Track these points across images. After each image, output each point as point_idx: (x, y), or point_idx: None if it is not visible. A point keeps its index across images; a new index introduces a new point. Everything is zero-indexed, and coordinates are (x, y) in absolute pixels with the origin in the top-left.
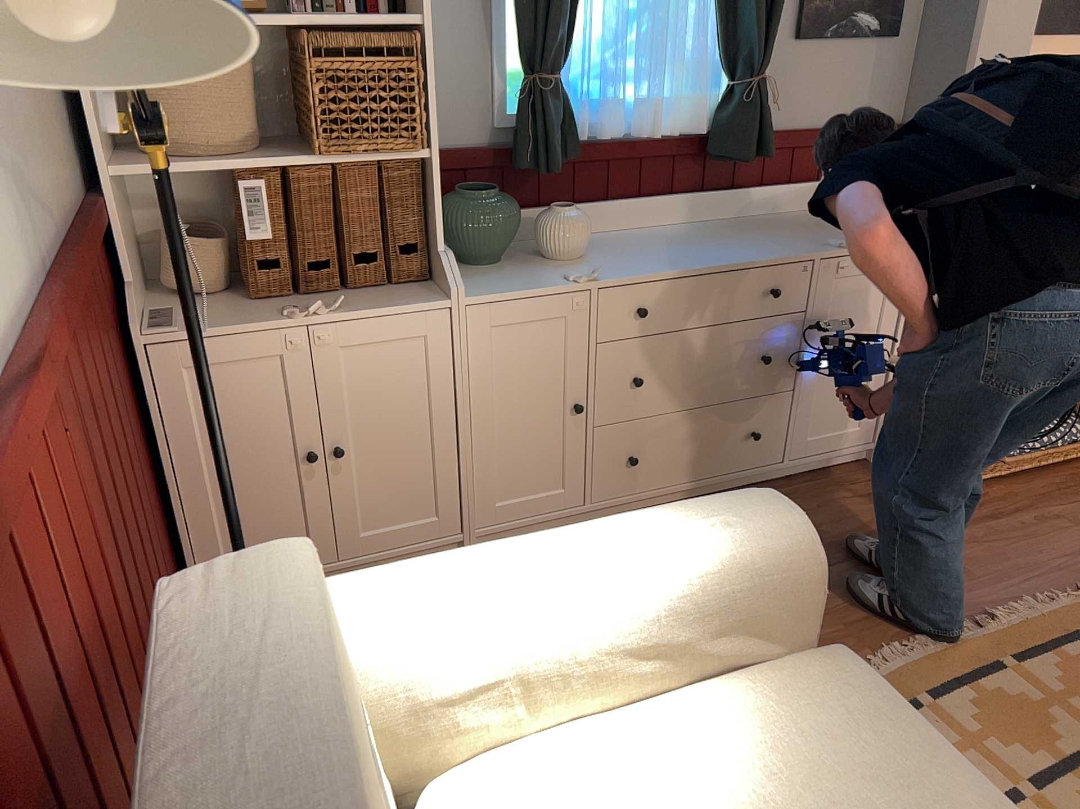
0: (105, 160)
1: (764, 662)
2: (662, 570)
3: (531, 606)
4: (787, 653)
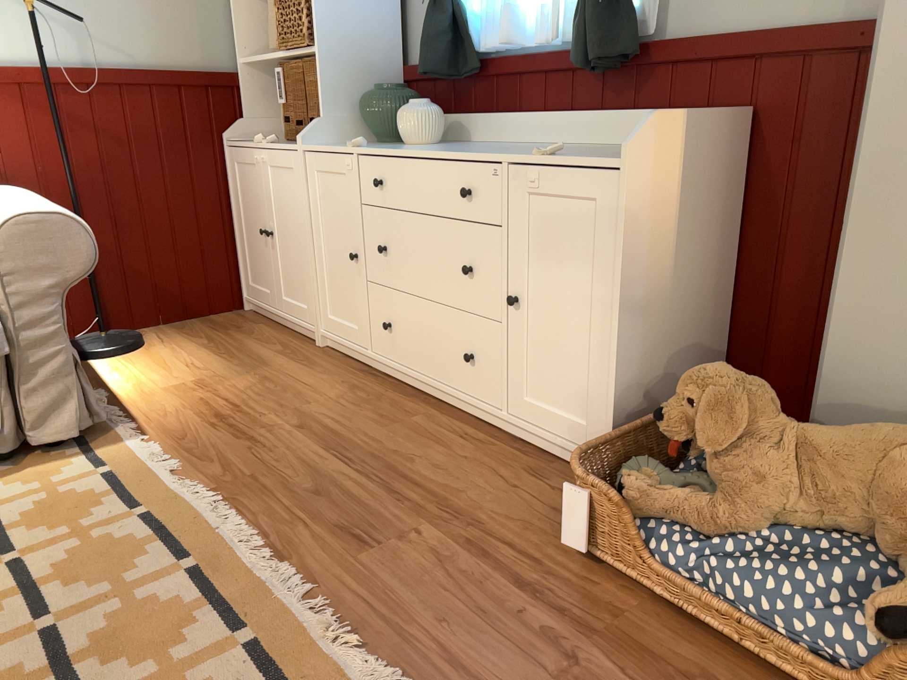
0: (241, 56)
1: None
2: None
3: None
4: None
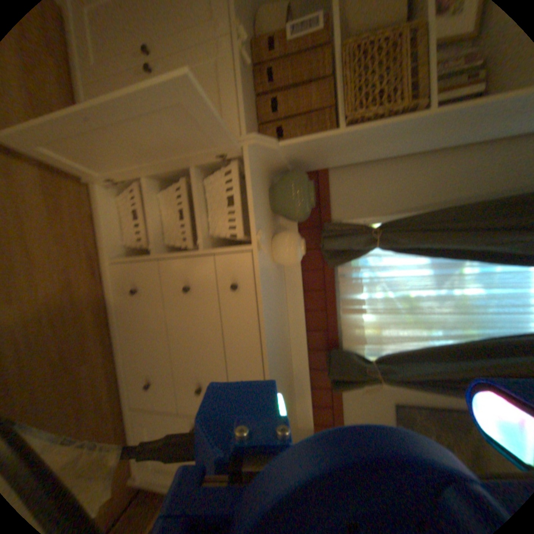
0: None
1: None
2: None
3: None
4: None
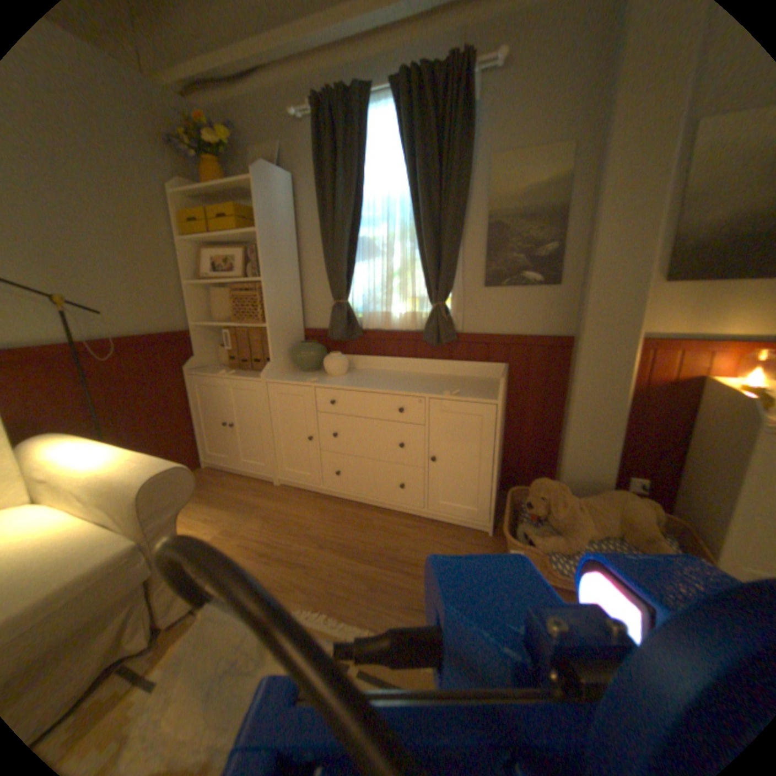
0: (192, 319)
1: (114, 530)
2: (99, 470)
3: (68, 462)
4: (125, 533)
